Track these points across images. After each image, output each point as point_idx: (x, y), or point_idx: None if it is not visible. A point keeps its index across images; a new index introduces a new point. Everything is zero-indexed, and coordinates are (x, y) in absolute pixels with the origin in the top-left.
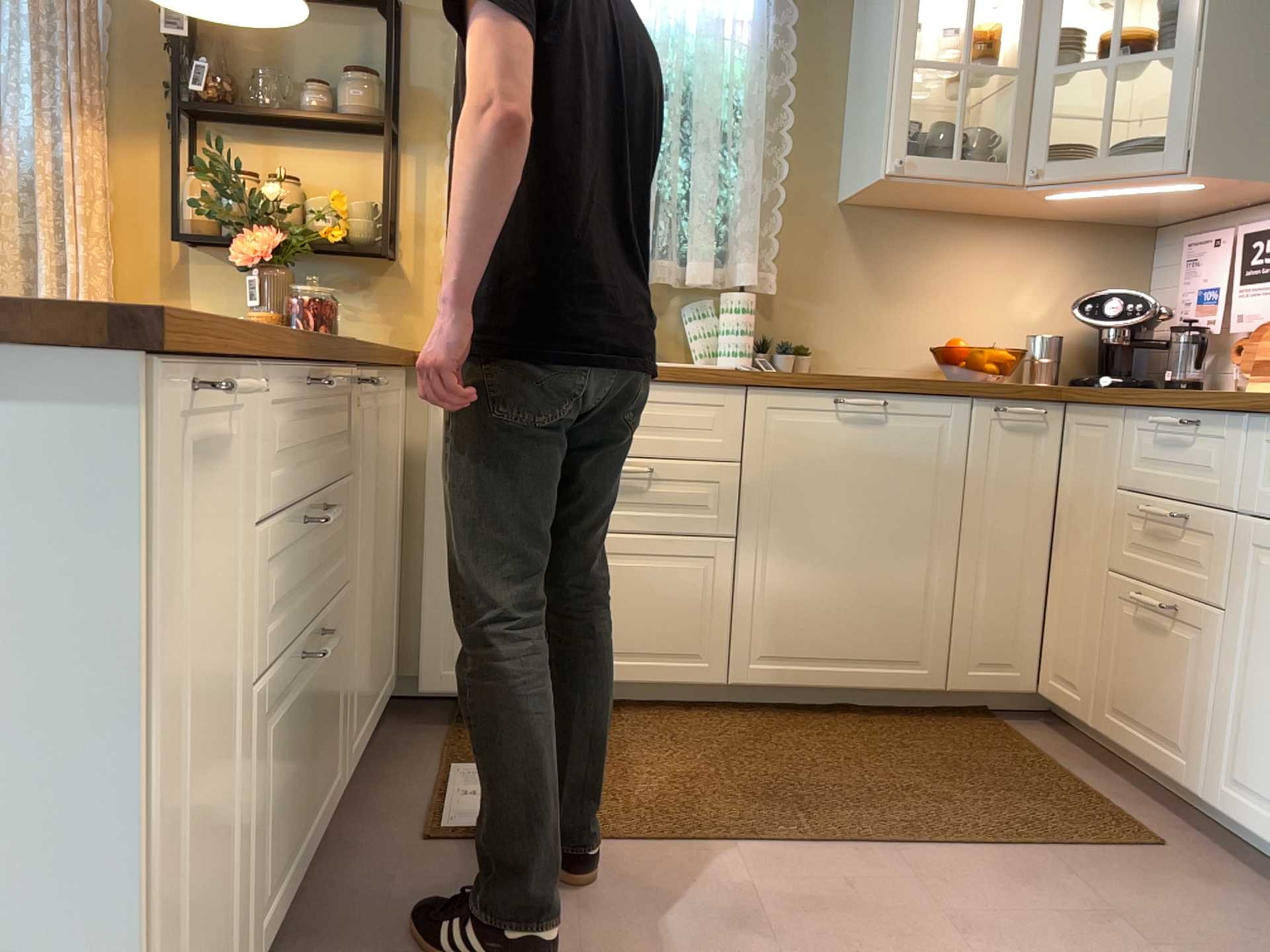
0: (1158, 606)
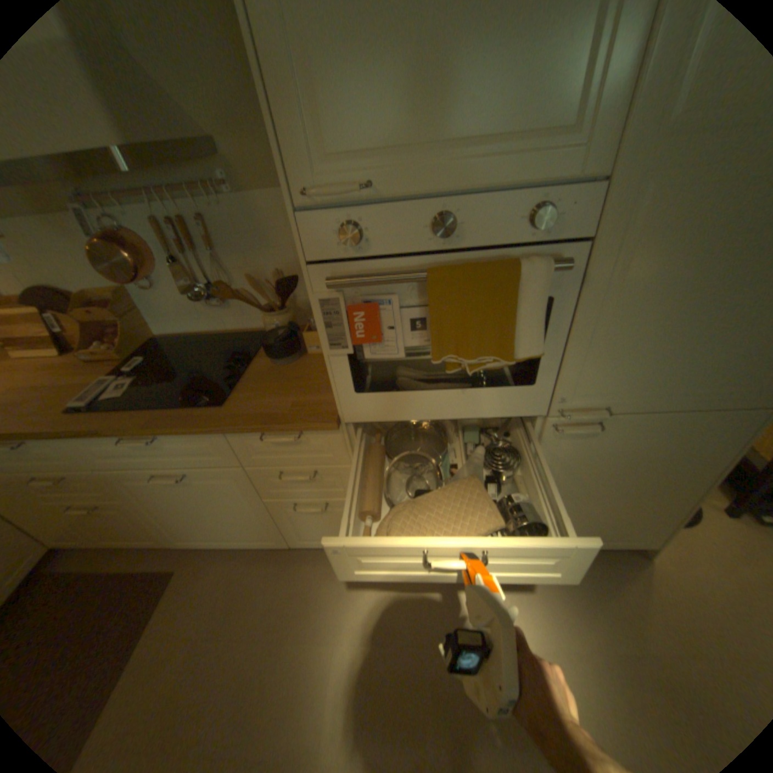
0: (84, 513)
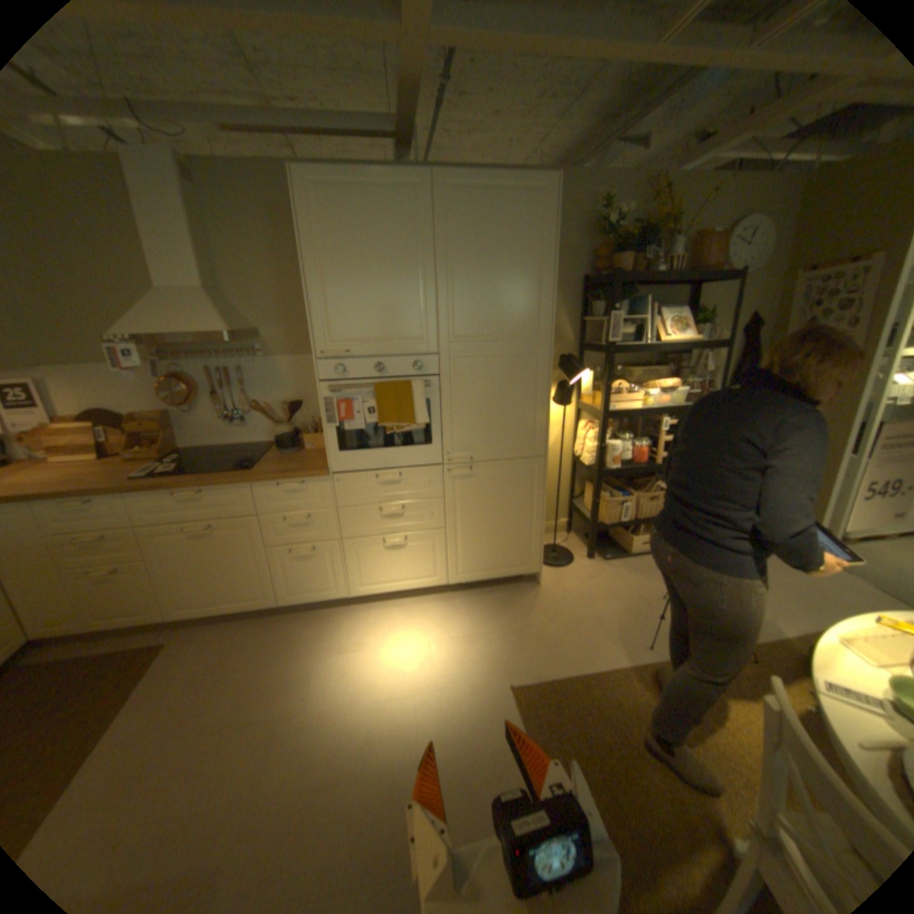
0: (106, 574)
